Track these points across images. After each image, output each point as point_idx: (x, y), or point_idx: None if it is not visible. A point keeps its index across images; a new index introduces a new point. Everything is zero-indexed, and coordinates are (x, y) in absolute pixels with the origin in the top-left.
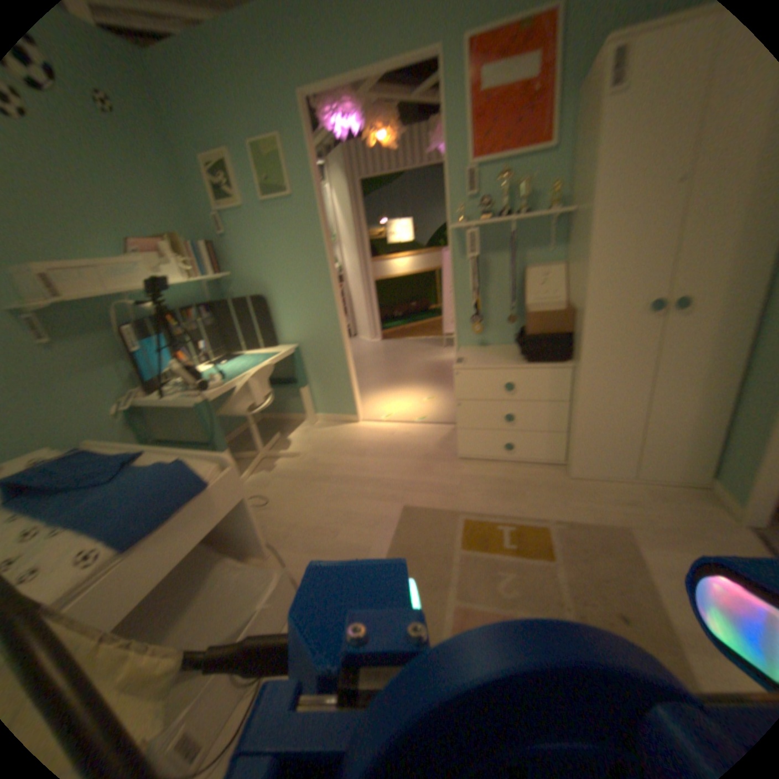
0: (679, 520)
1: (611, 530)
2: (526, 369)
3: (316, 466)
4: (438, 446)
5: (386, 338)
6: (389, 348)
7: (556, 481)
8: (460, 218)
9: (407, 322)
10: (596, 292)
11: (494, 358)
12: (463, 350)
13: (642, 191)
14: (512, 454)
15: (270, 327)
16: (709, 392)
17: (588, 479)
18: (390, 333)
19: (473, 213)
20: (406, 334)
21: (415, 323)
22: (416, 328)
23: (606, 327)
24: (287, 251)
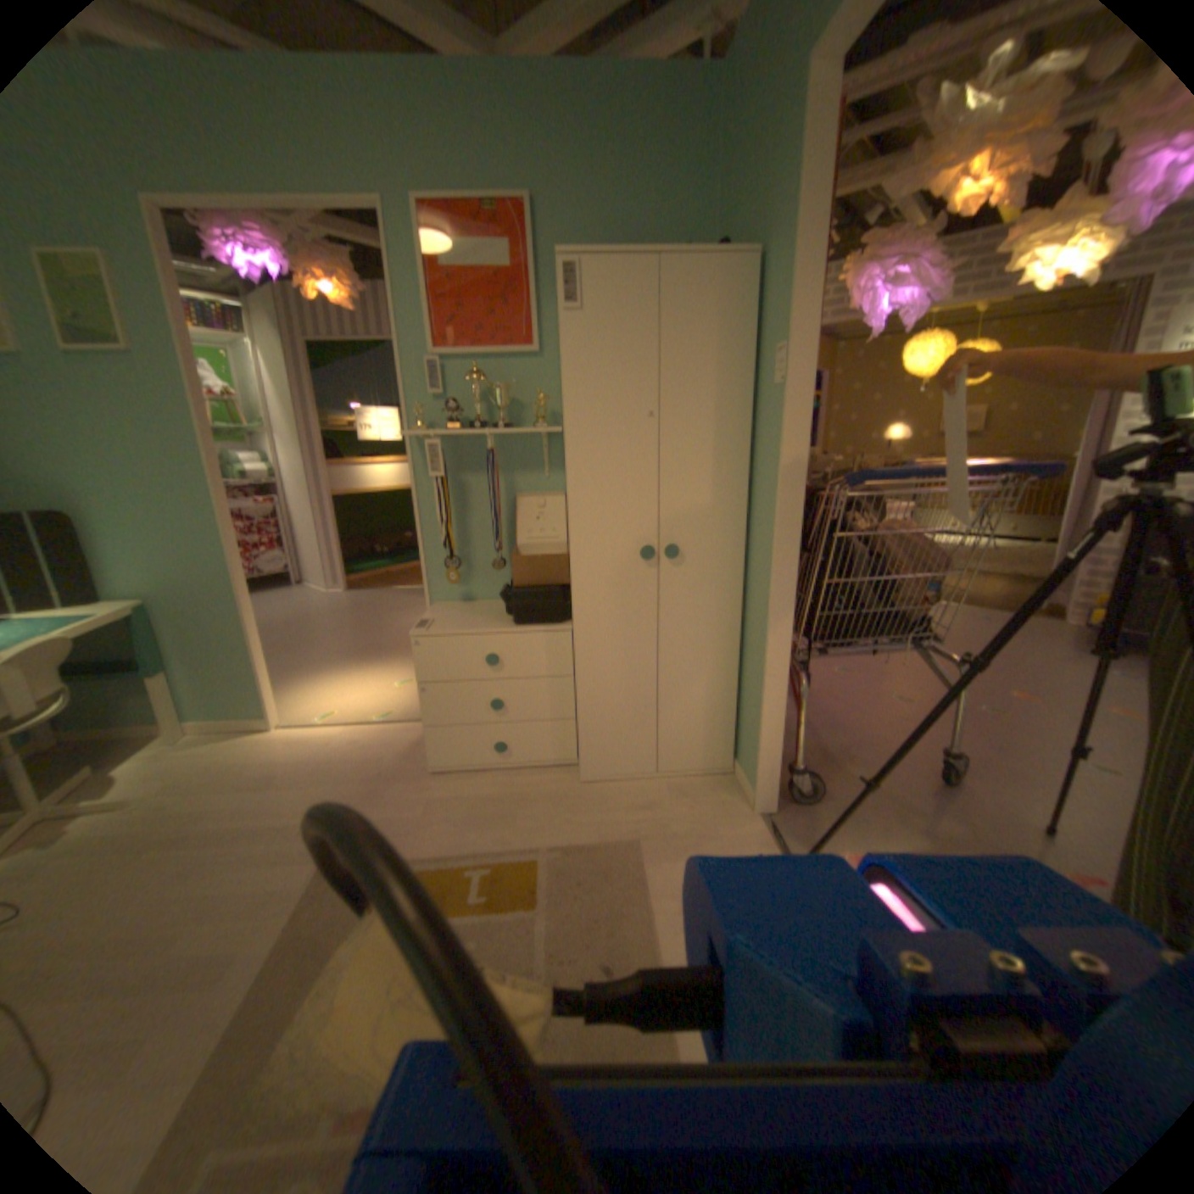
0: (696, 818)
1: (617, 847)
2: (515, 633)
3: (164, 820)
4: (405, 757)
5: (358, 585)
6: (359, 602)
7: (564, 788)
8: (419, 422)
9: (398, 561)
10: (581, 534)
11: (477, 618)
12: (438, 607)
13: (614, 421)
14: (508, 757)
15: (86, 567)
16: (714, 654)
17: (603, 780)
18: (367, 577)
19: (441, 417)
20: (392, 580)
21: (410, 562)
22: (410, 570)
23: (598, 578)
24: (123, 438)
